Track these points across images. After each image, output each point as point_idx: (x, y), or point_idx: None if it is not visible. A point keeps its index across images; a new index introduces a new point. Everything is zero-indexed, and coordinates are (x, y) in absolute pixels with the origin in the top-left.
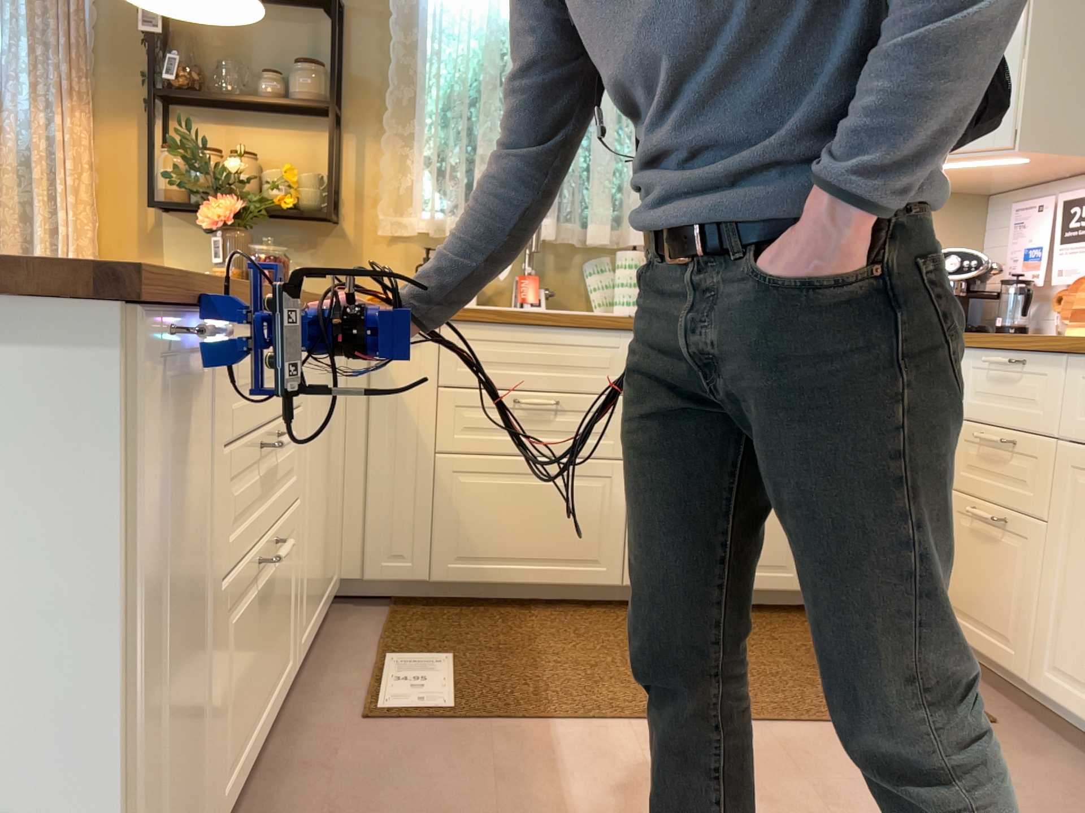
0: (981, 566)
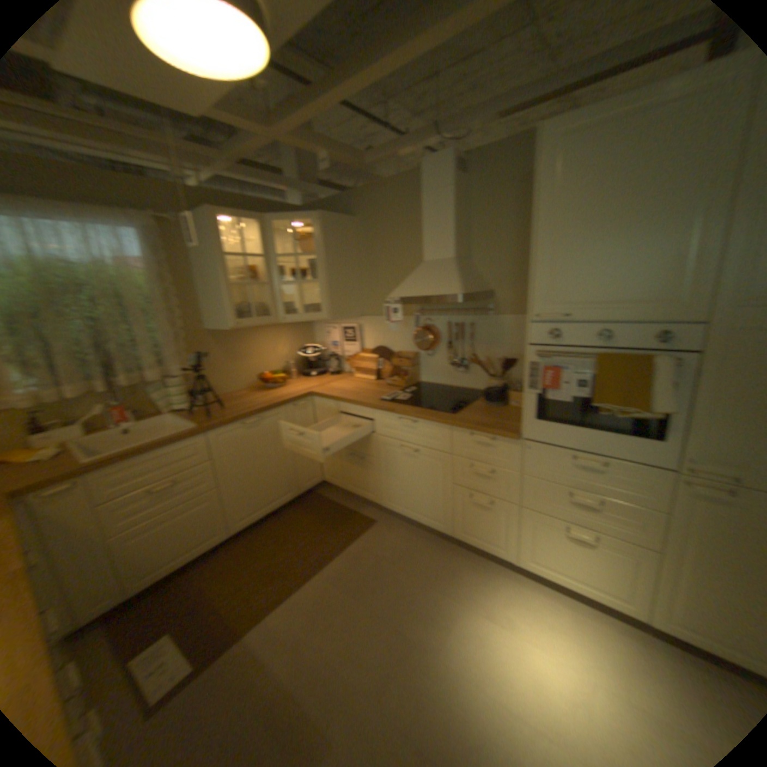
0: (358, 471)
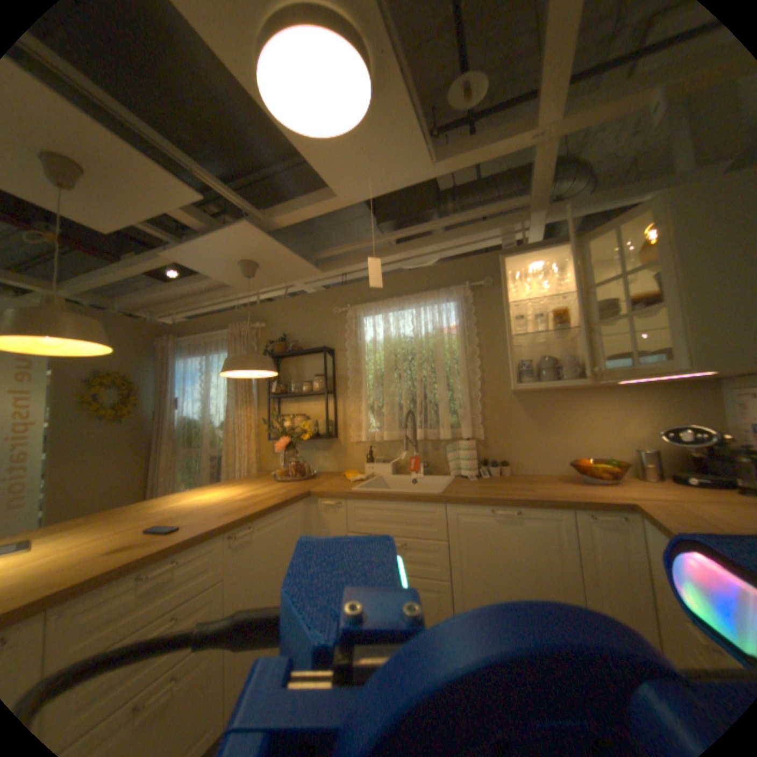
0: None
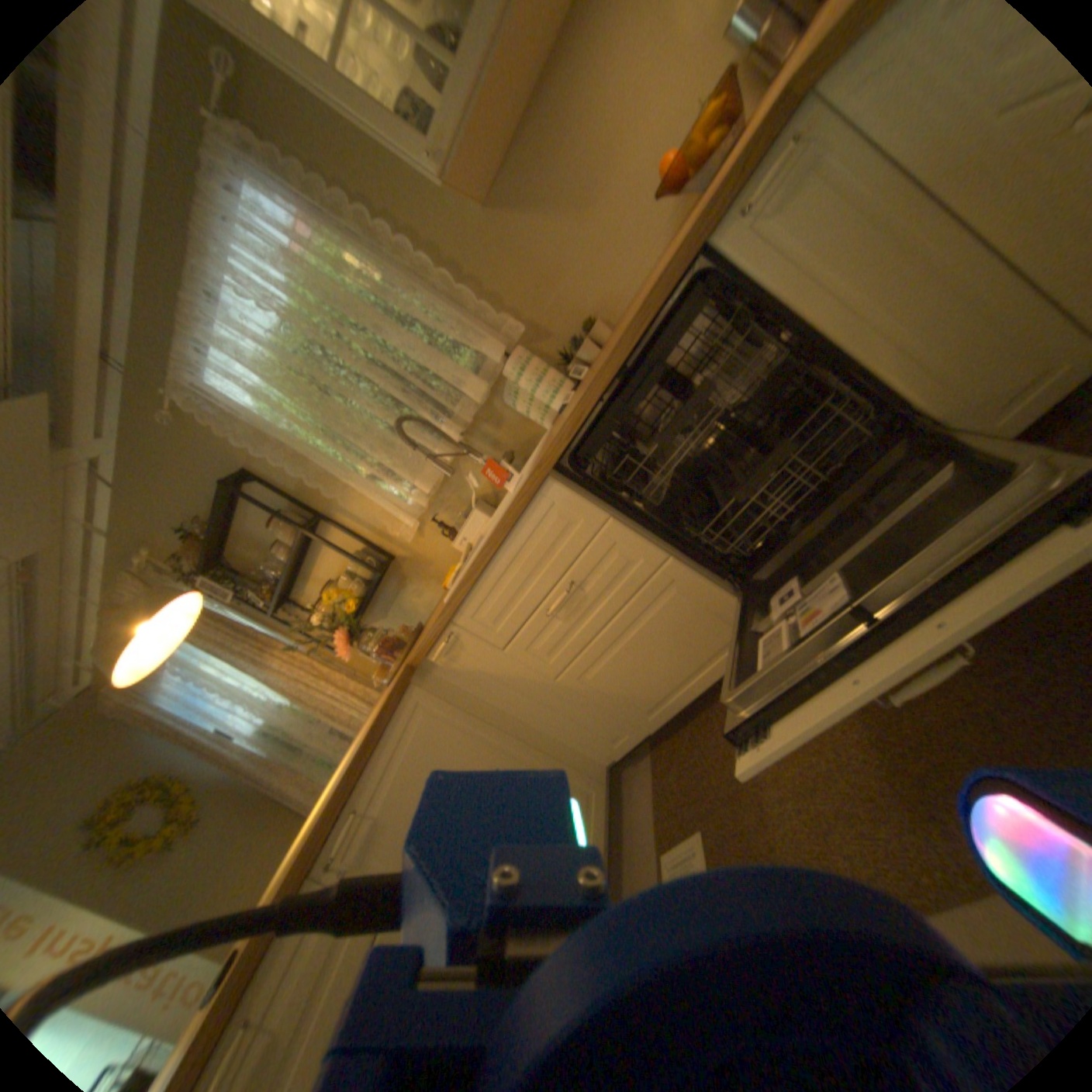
0: None
